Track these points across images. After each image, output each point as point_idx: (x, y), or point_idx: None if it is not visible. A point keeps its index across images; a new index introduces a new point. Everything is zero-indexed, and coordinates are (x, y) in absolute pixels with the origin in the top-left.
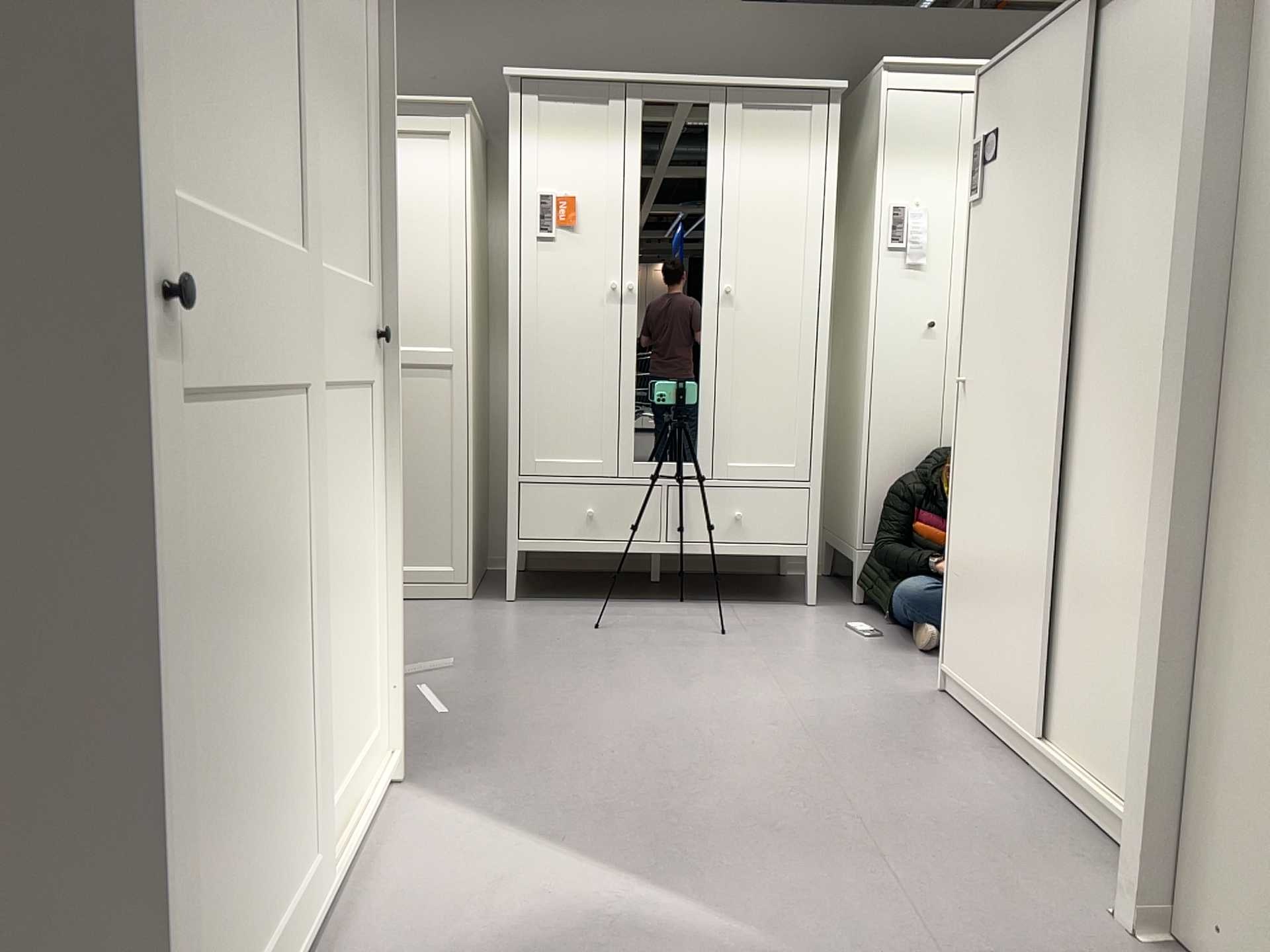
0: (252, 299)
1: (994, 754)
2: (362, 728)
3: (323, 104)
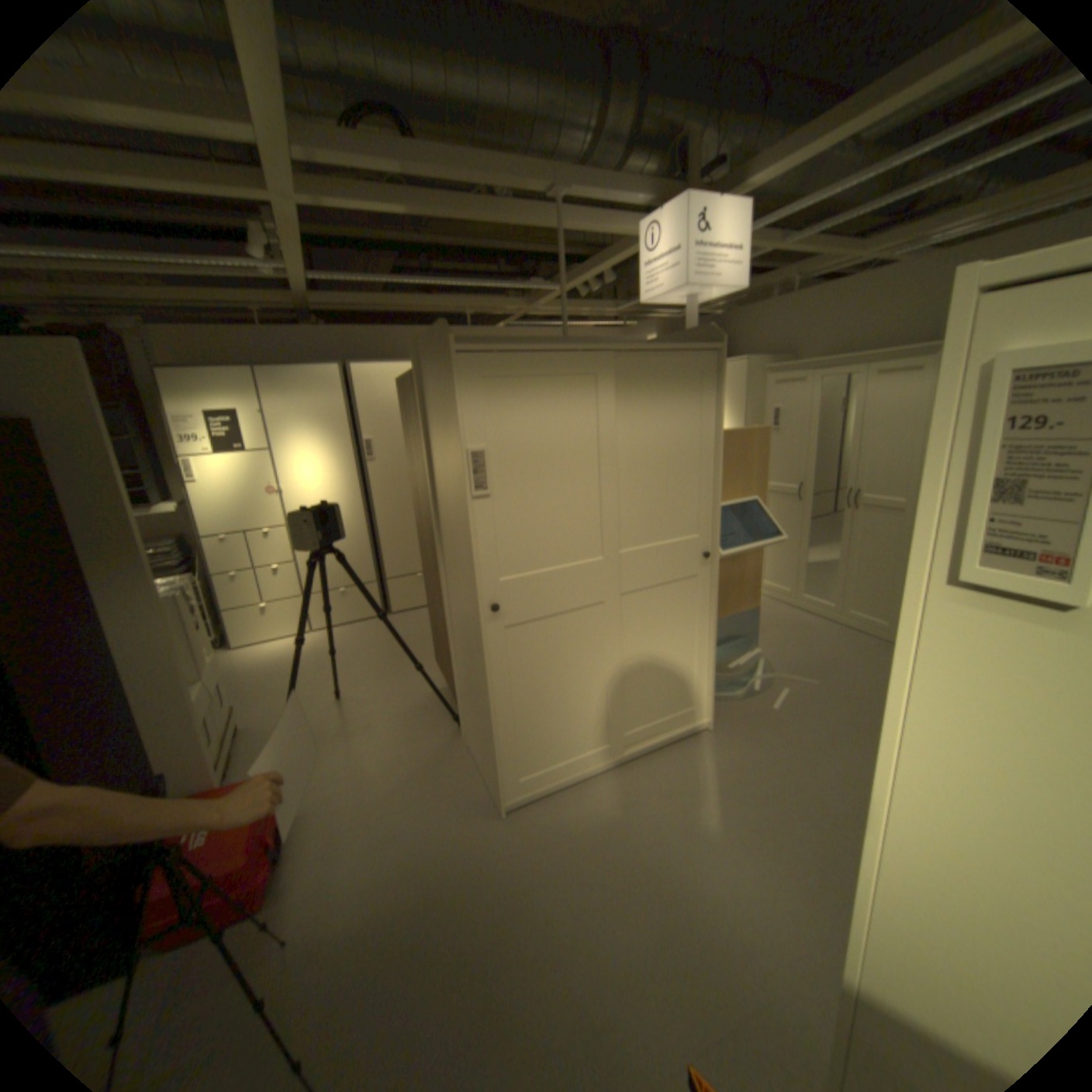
0: (563, 585)
1: None
2: (682, 705)
3: (649, 484)
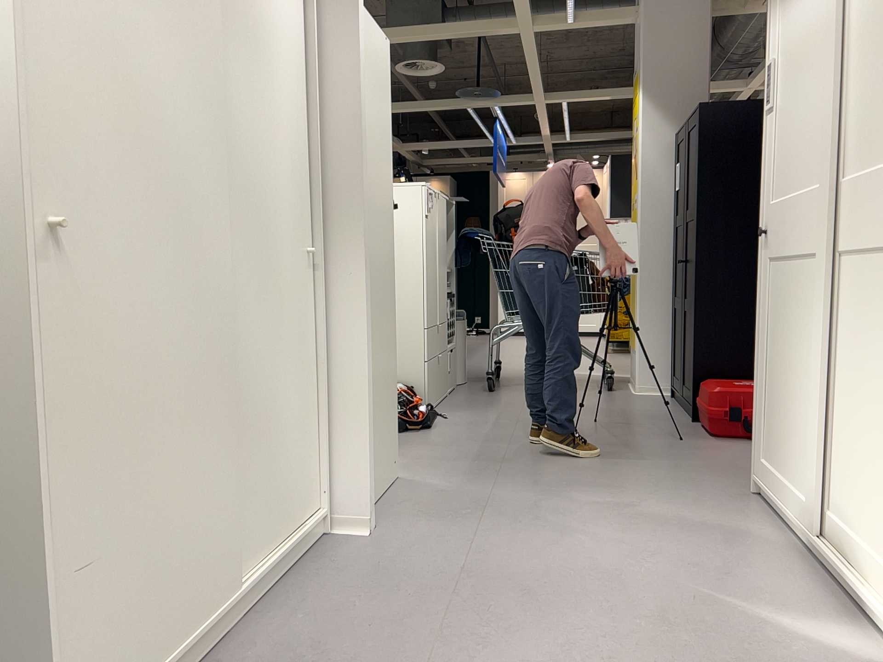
0: (791, 219)
1: (225, 658)
2: None
3: (871, 58)
